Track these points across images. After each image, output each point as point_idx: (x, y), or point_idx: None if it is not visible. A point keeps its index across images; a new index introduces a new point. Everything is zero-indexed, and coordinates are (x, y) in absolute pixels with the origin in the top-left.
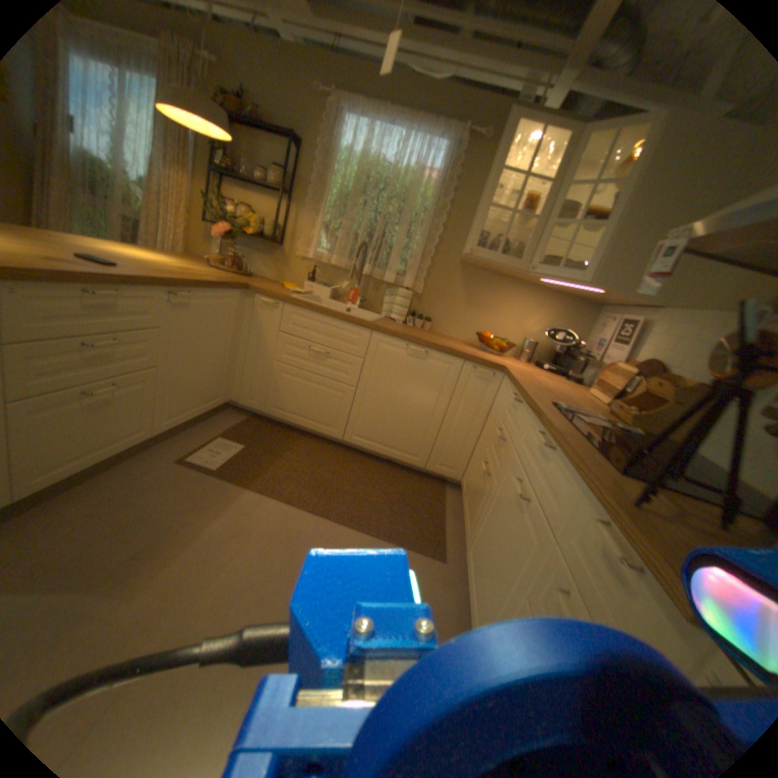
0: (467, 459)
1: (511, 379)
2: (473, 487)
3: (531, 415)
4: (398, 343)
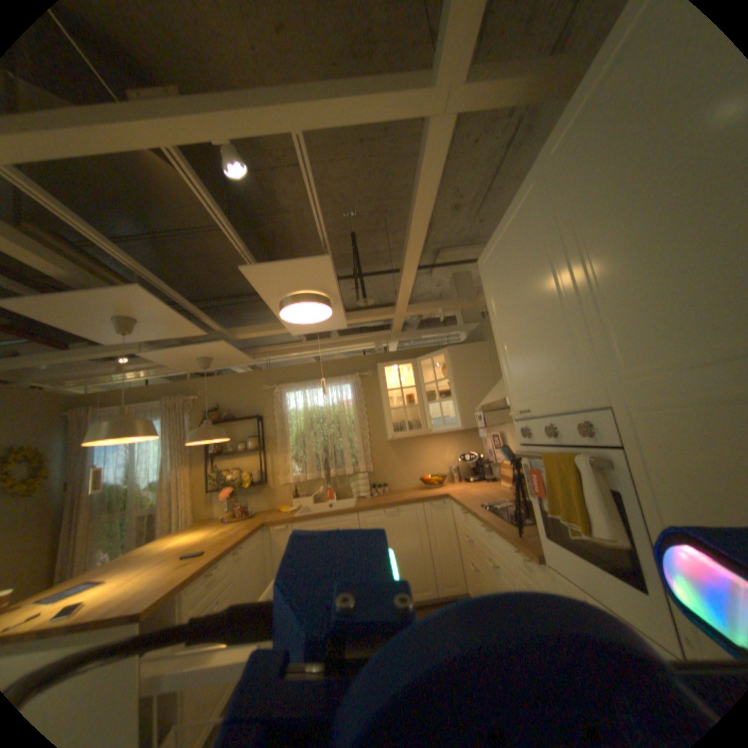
0: (461, 572)
1: (454, 500)
2: (475, 588)
3: (474, 518)
4: (377, 511)
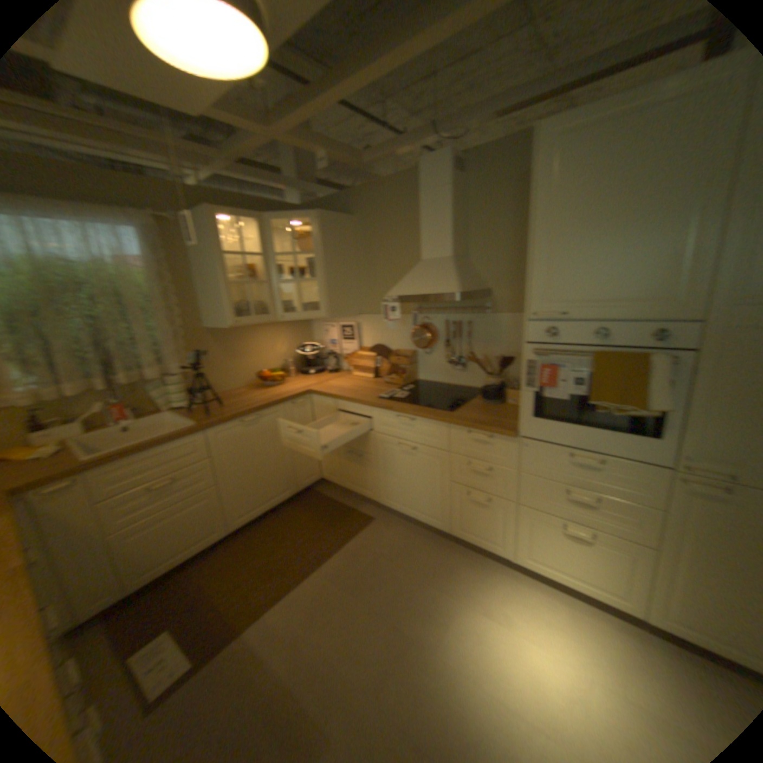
0: (319, 461)
1: (331, 396)
2: (348, 471)
3: (376, 410)
4: (235, 423)
